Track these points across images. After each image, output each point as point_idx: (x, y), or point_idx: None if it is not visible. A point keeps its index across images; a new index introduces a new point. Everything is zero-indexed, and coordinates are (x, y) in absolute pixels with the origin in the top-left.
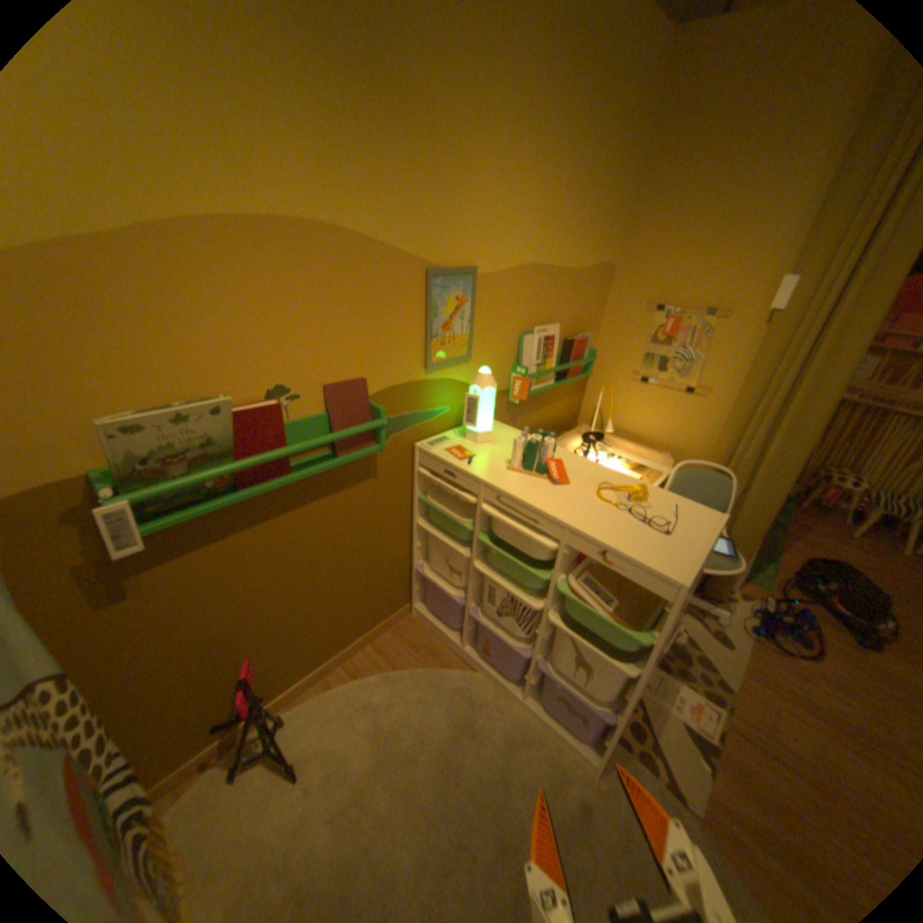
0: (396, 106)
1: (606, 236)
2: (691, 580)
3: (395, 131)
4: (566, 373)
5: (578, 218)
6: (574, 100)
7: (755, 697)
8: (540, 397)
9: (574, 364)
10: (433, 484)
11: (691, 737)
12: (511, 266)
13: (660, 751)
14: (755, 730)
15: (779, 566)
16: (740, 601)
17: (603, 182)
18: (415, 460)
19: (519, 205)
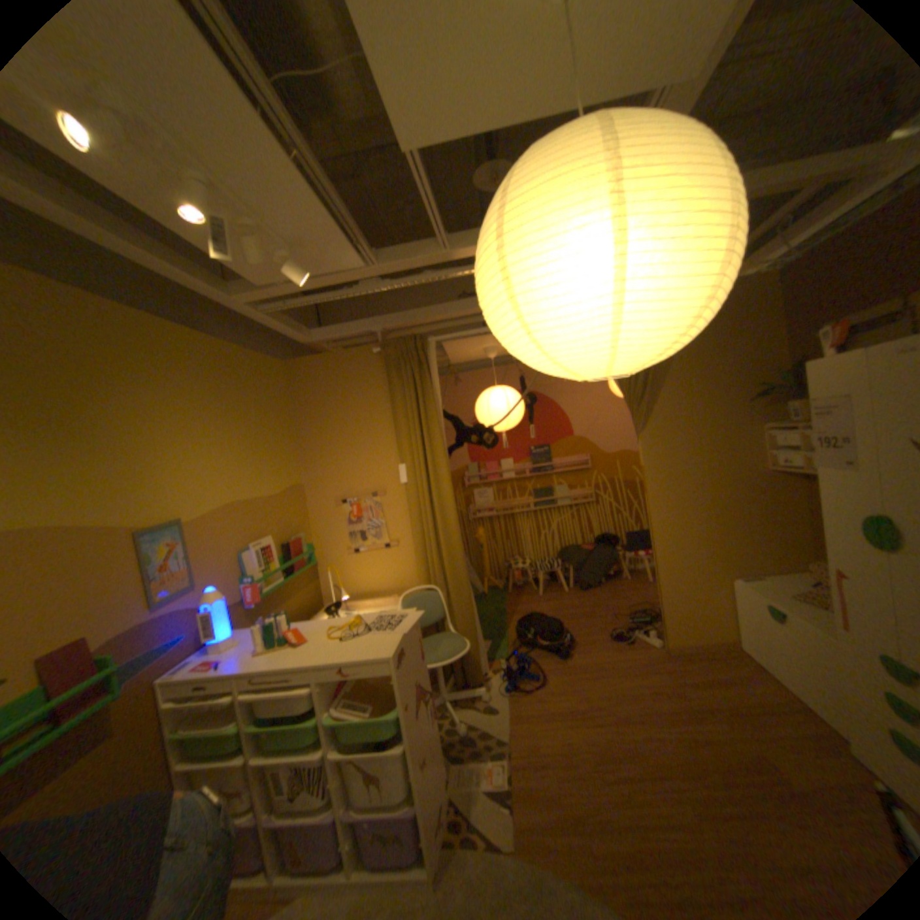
0: (84, 443)
1: (287, 469)
2: (393, 653)
3: (86, 456)
4: (293, 569)
5: (259, 465)
6: (228, 407)
7: (519, 737)
8: (277, 596)
9: (297, 560)
10: (186, 717)
11: (490, 799)
12: (212, 509)
13: (473, 828)
14: (526, 759)
15: (507, 638)
16: (492, 677)
17: (269, 441)
18: (159, 698)
19: (206, 471)
